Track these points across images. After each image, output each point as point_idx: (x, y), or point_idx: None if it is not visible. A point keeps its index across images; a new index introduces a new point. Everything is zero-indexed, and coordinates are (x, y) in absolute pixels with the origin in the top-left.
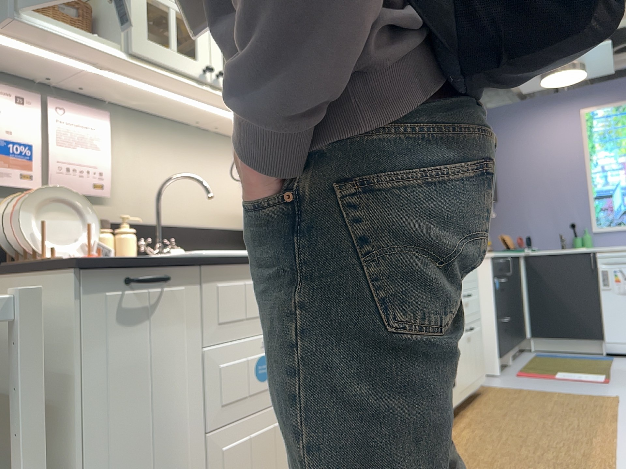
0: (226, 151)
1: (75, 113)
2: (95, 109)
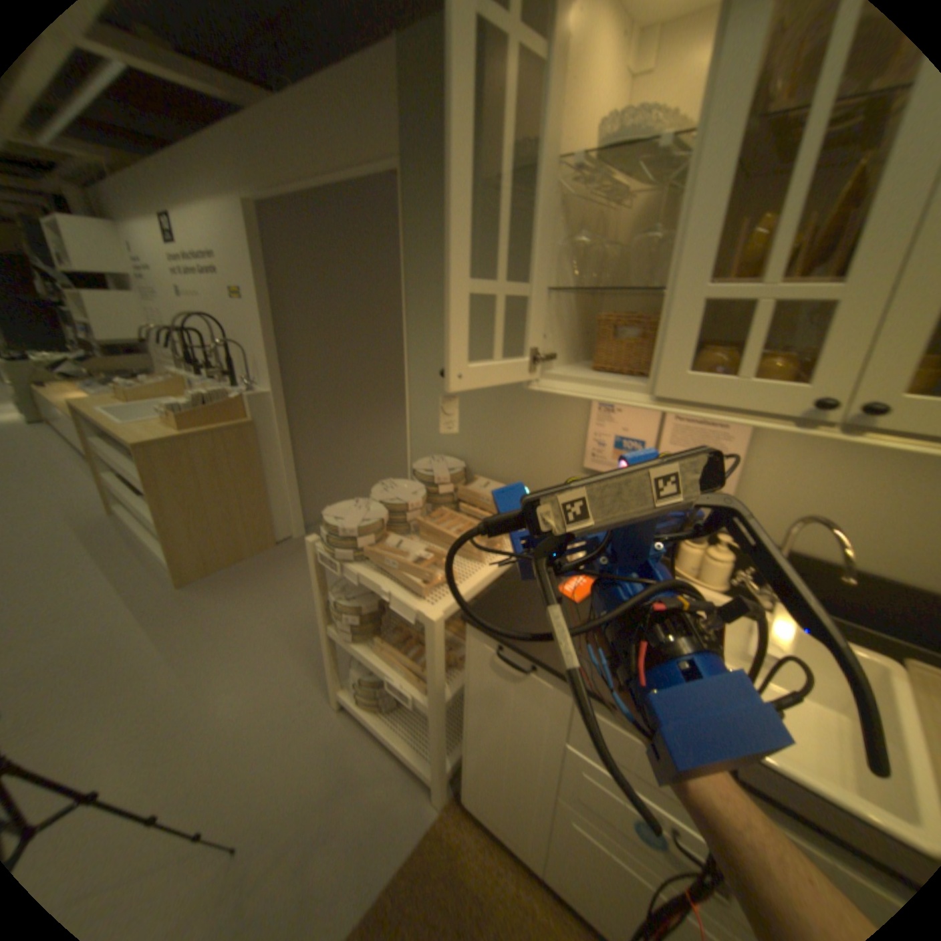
0: None
1: None
2: None
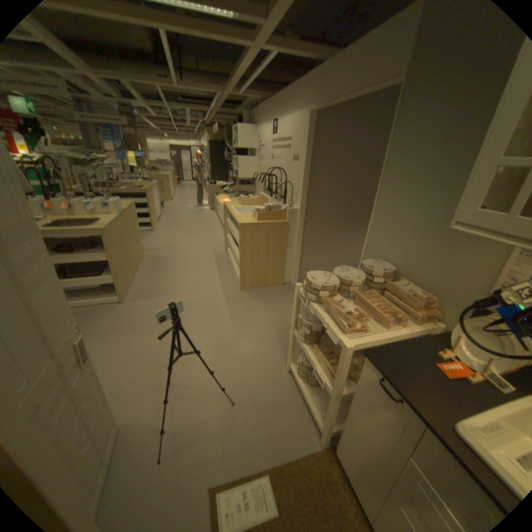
0: None
1: None
2: None
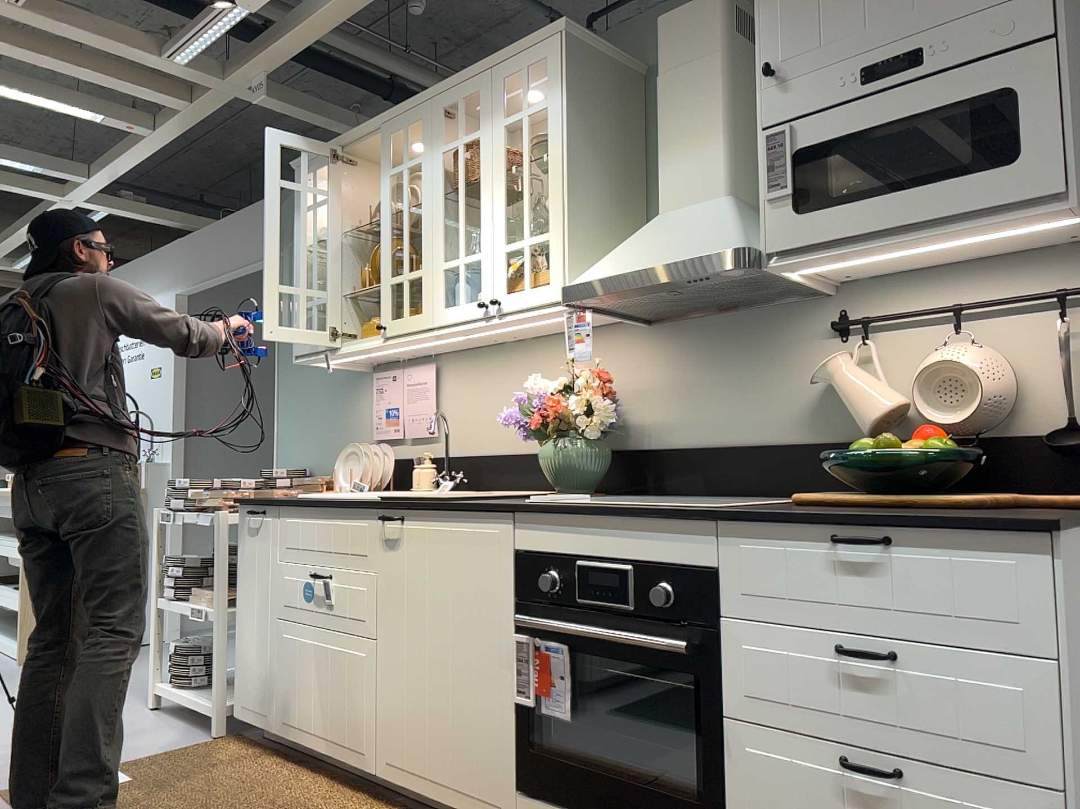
0: (544, 355)
1: (415, 373)
2: (426, 365)
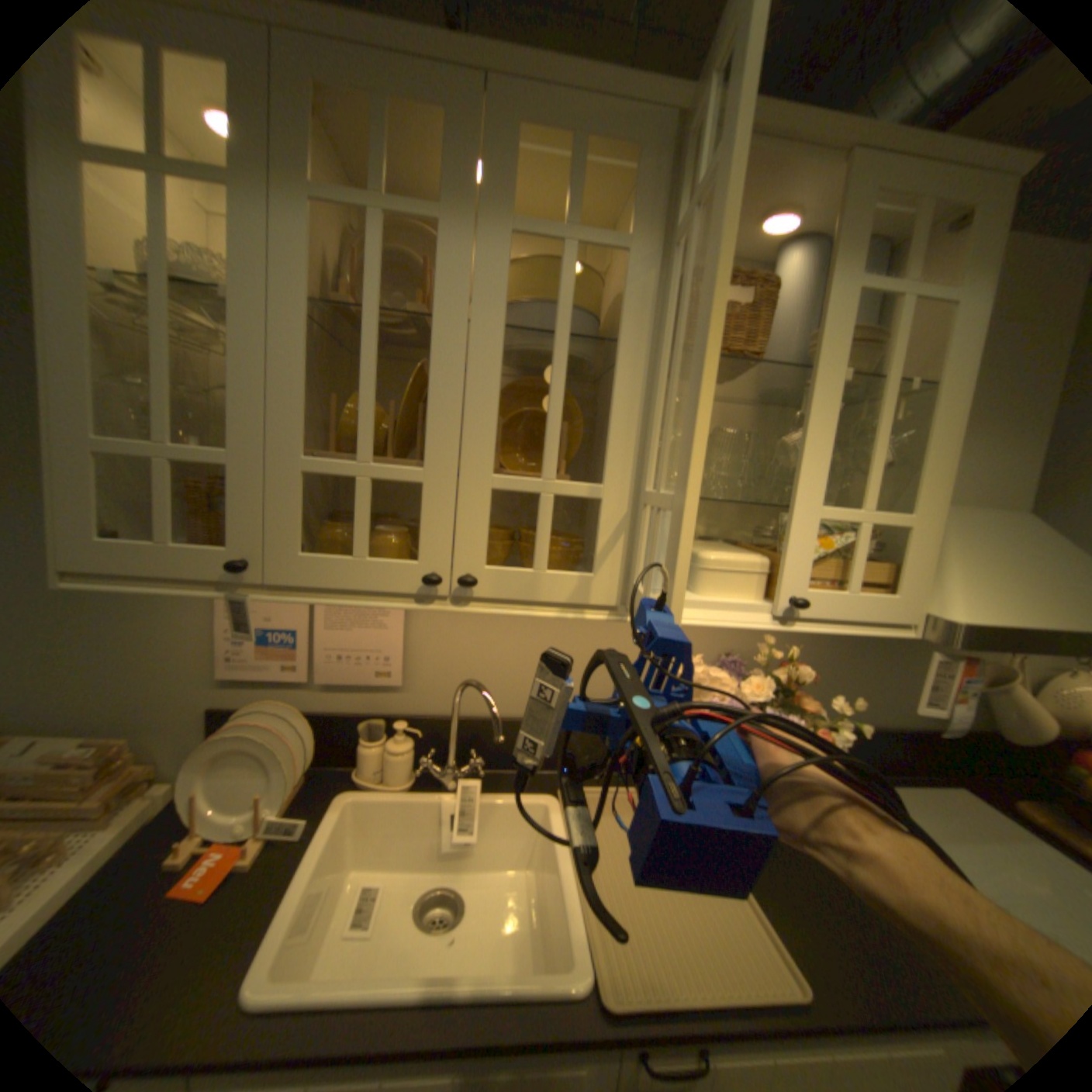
0: None
1: None
2: None
